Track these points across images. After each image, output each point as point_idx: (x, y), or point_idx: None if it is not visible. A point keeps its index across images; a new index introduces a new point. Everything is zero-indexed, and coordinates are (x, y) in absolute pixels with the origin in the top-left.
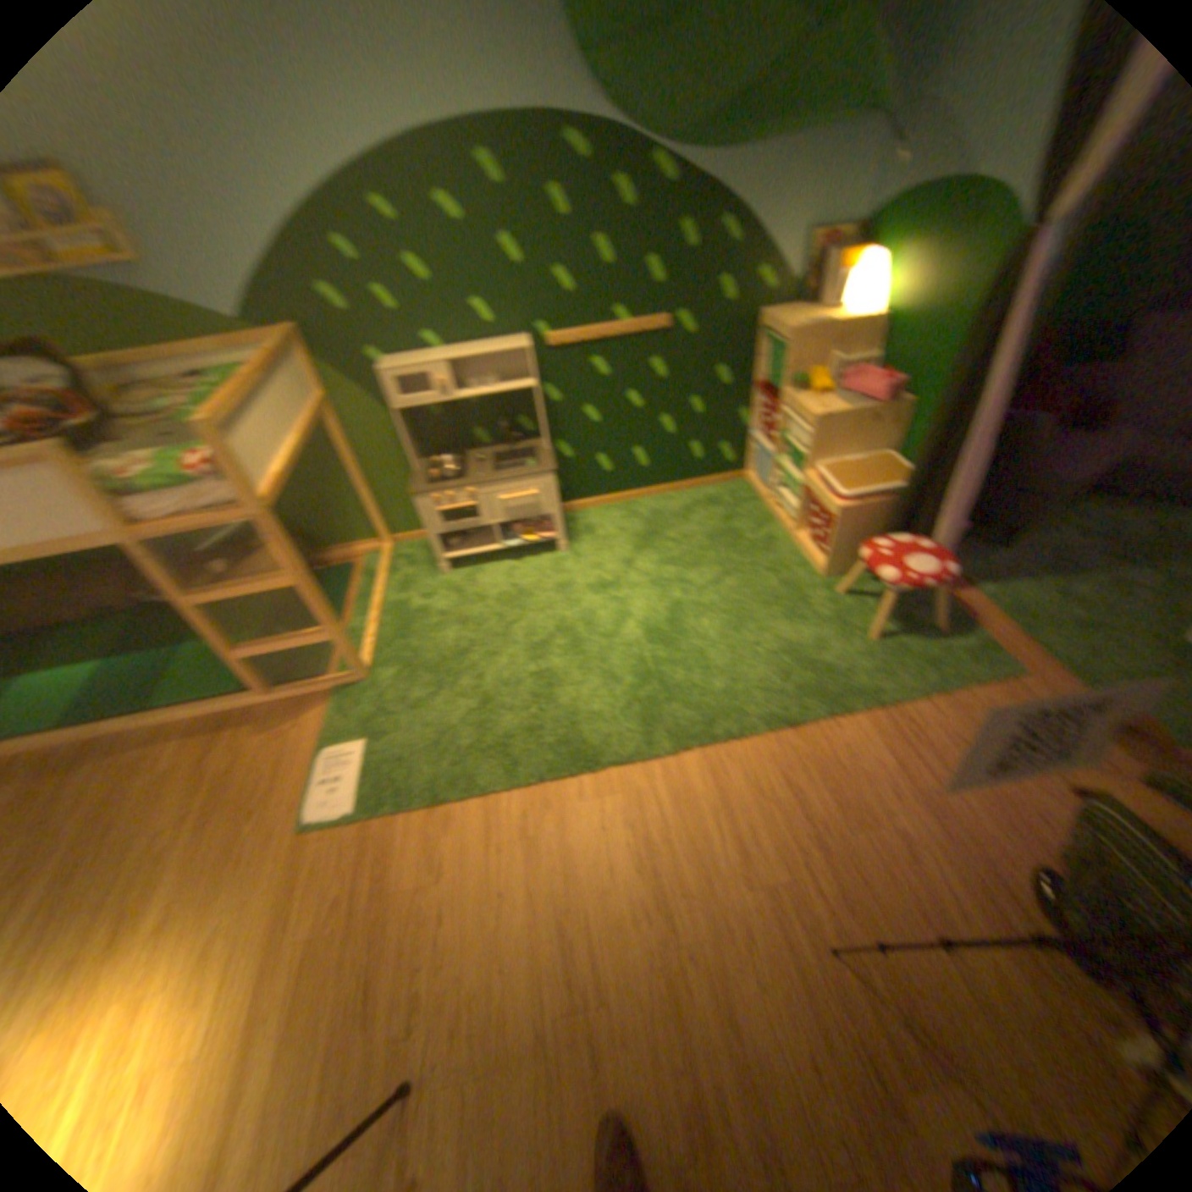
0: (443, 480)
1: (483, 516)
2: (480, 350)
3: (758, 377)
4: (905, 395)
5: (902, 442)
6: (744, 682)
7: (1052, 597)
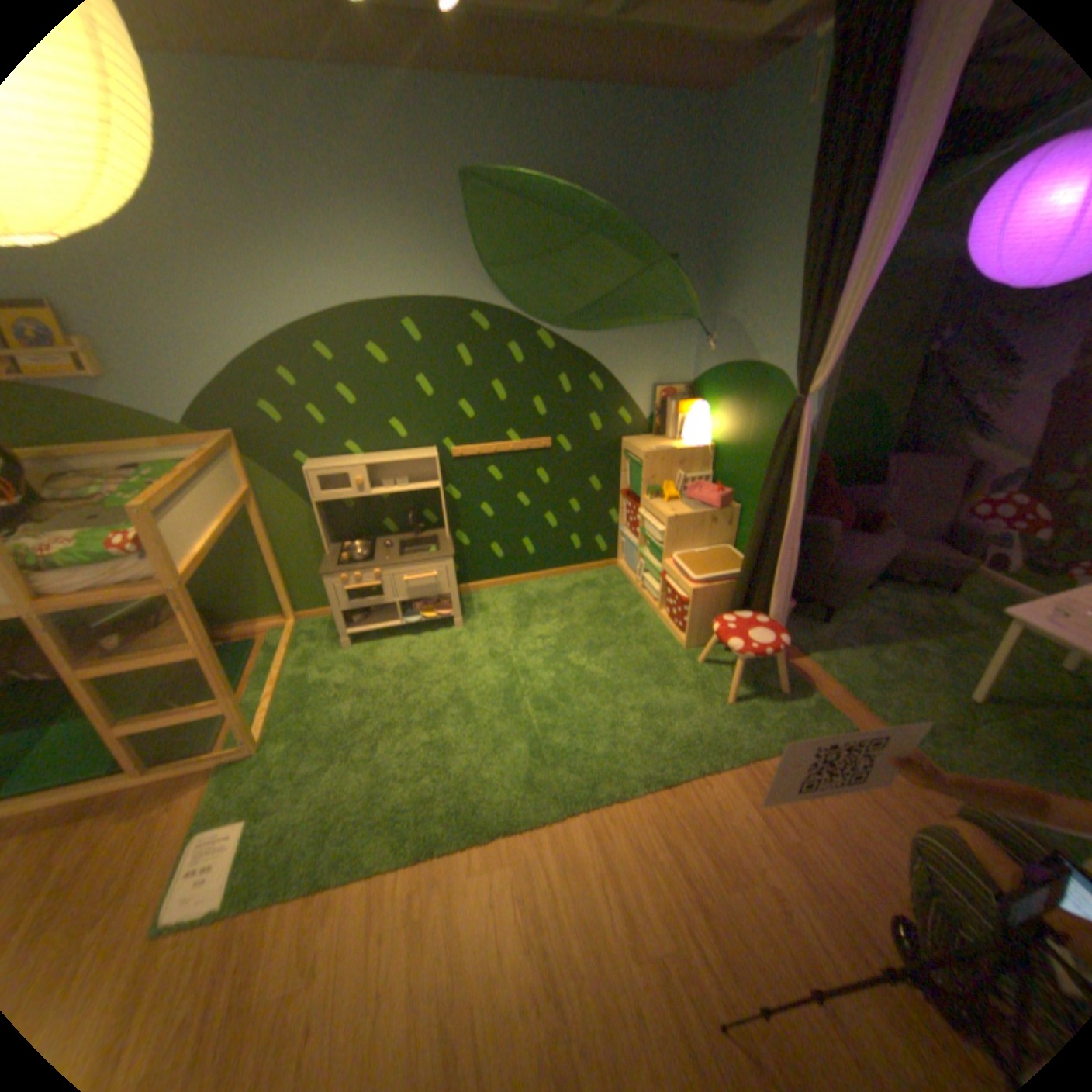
0: (354, 562)
1: (388, 594)
2: (396, 458)
3: (623, 486)
4: (734, 504)
5: (736, 539)
6: (624, 745)
7: (867, 664)
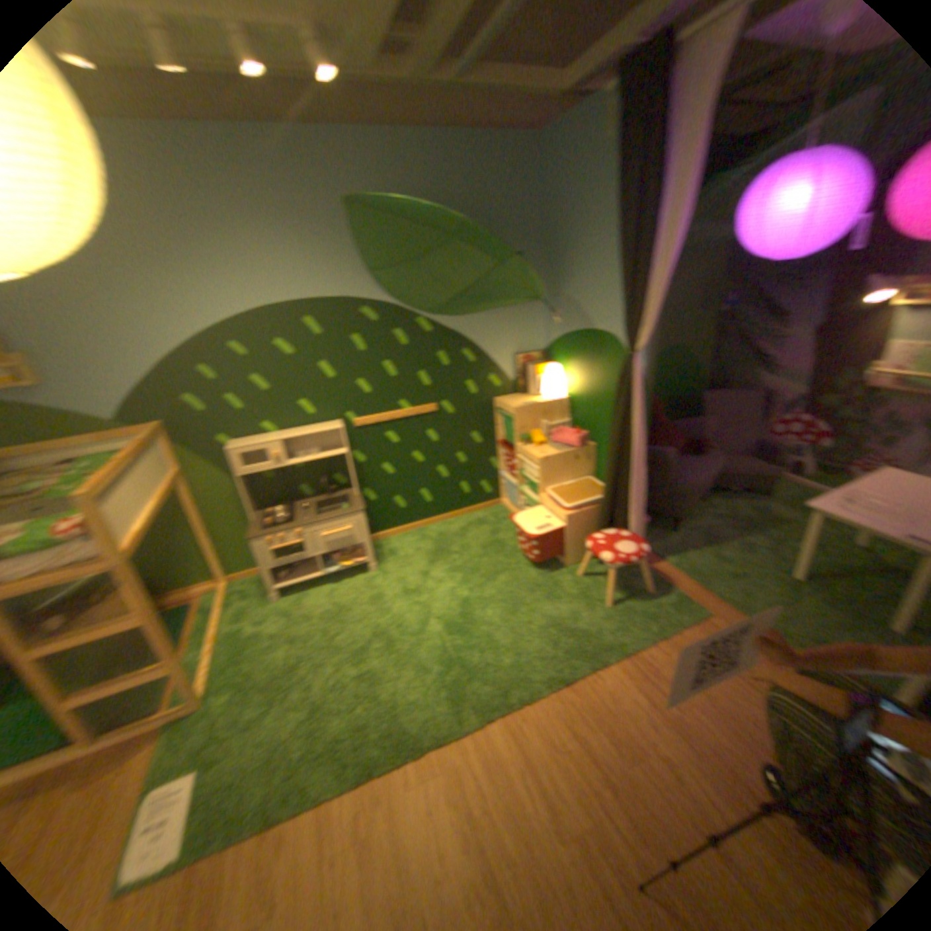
0: (275, 525)
1: (308, 550)
2: (305, 432)
3: (498, 438)
4: (589, 442)
5: (595, 470)
6: (526, 655)
7: (711, 560)
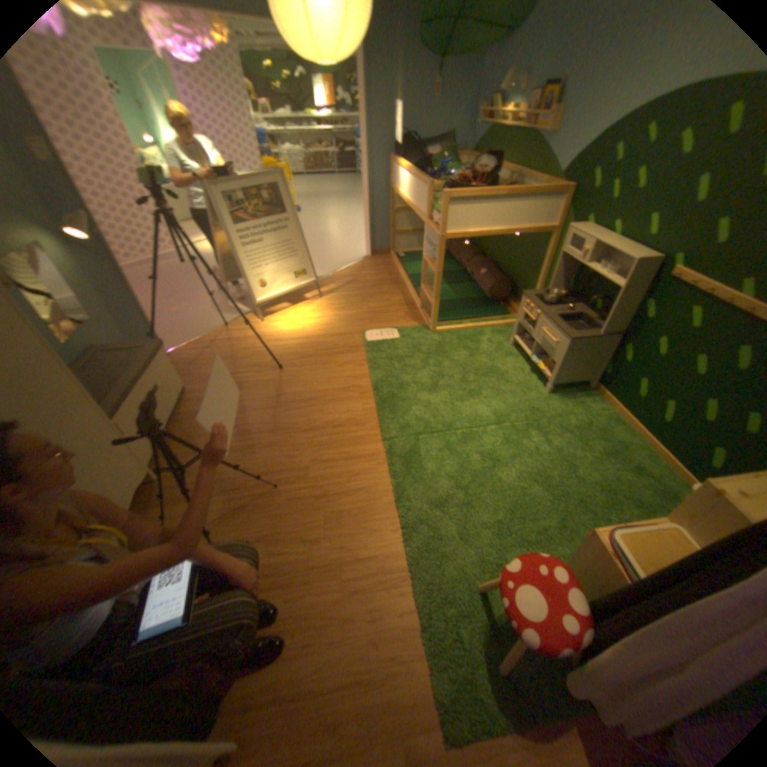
0: (540, 300)
1: (534, 332)
2: (619, 246)
3: None
4: None
5: None
6: (430, 482)
7: None
